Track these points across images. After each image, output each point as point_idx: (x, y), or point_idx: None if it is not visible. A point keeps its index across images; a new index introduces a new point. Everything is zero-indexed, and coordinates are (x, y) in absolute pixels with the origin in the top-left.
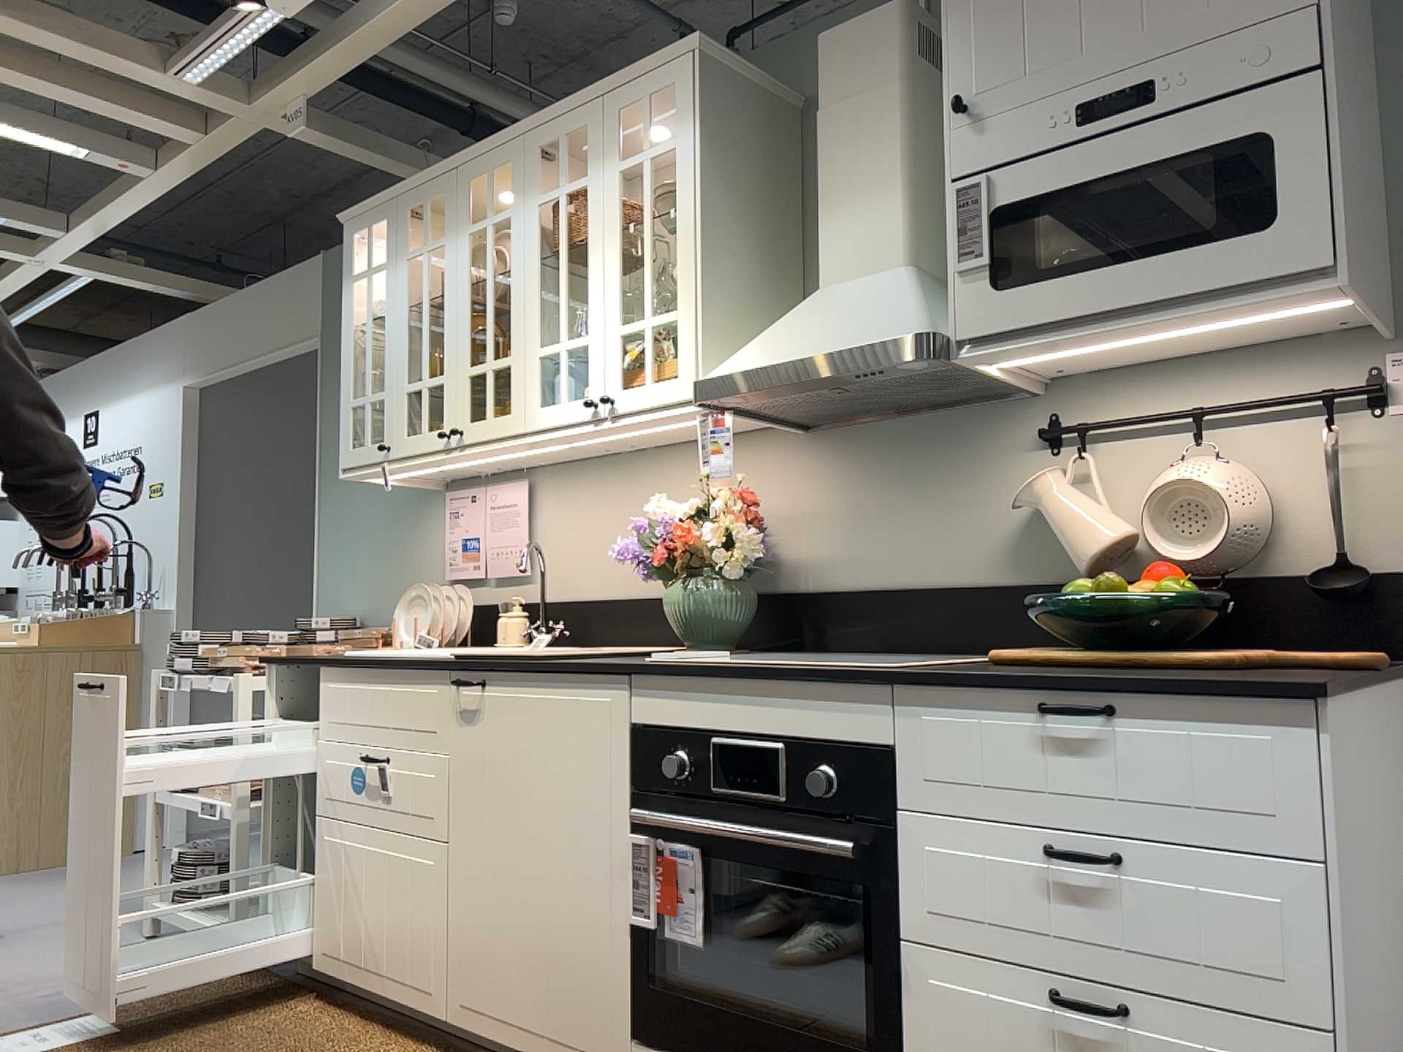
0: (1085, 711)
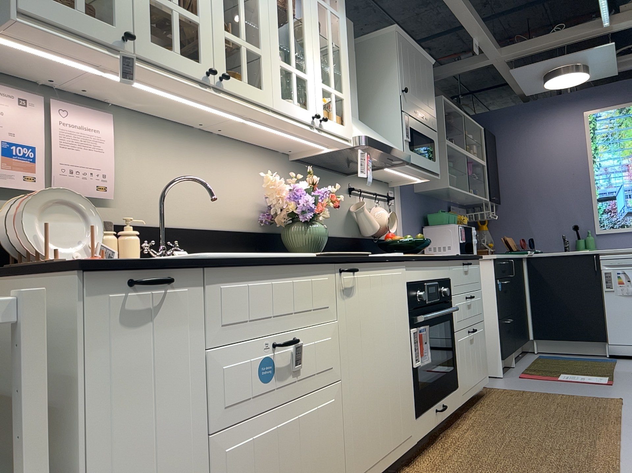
0: (471, 263)
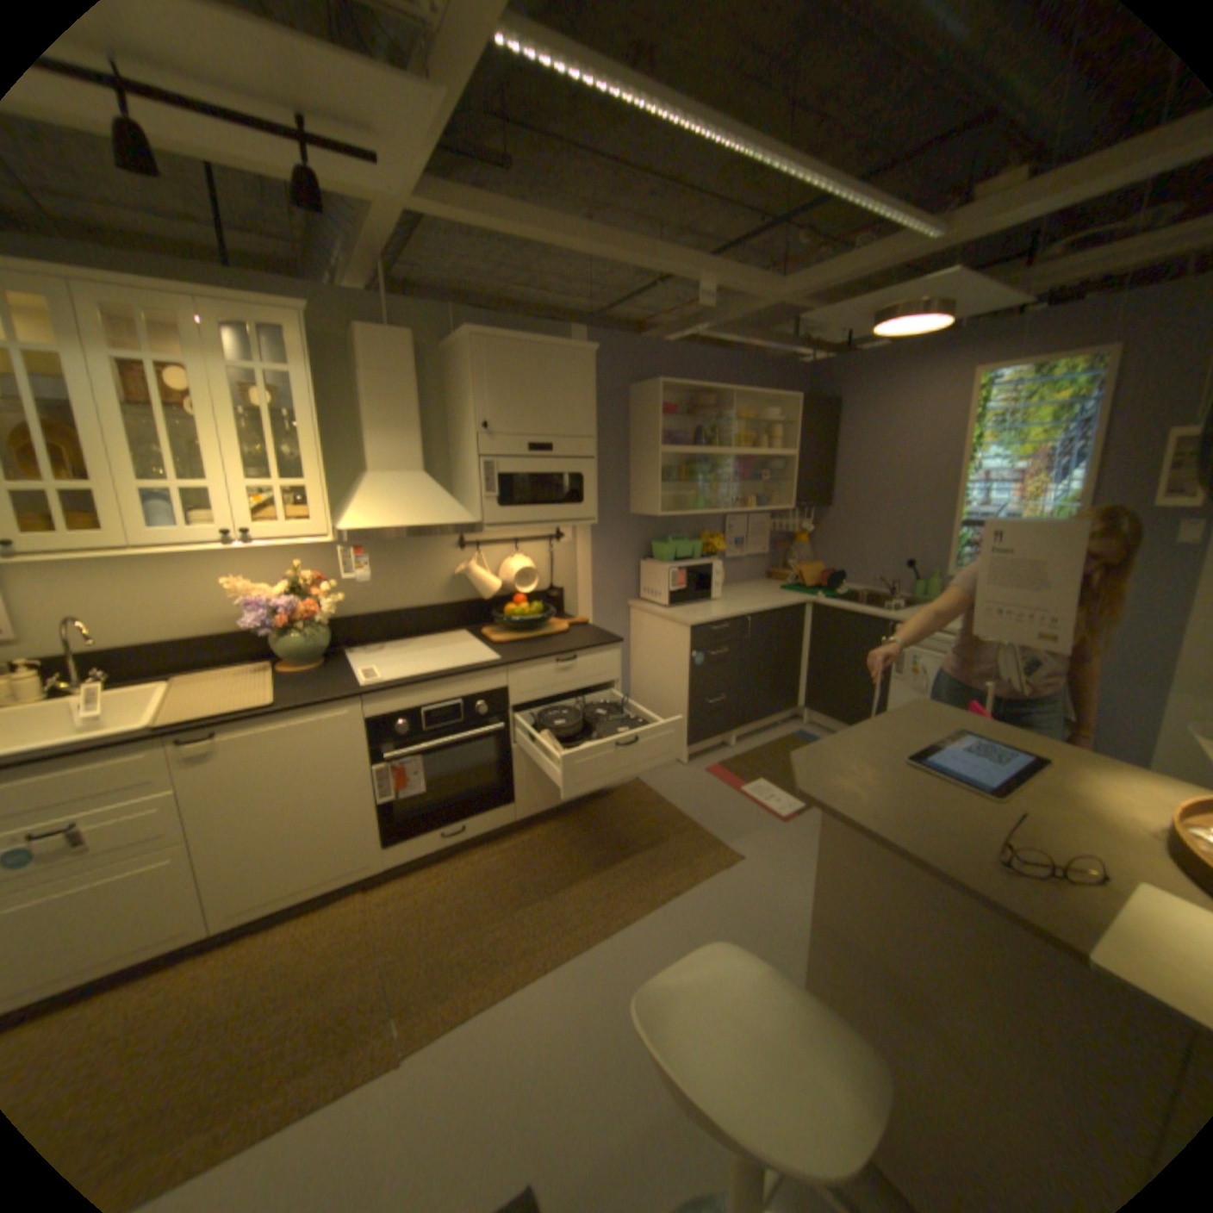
0: (572, 659)
